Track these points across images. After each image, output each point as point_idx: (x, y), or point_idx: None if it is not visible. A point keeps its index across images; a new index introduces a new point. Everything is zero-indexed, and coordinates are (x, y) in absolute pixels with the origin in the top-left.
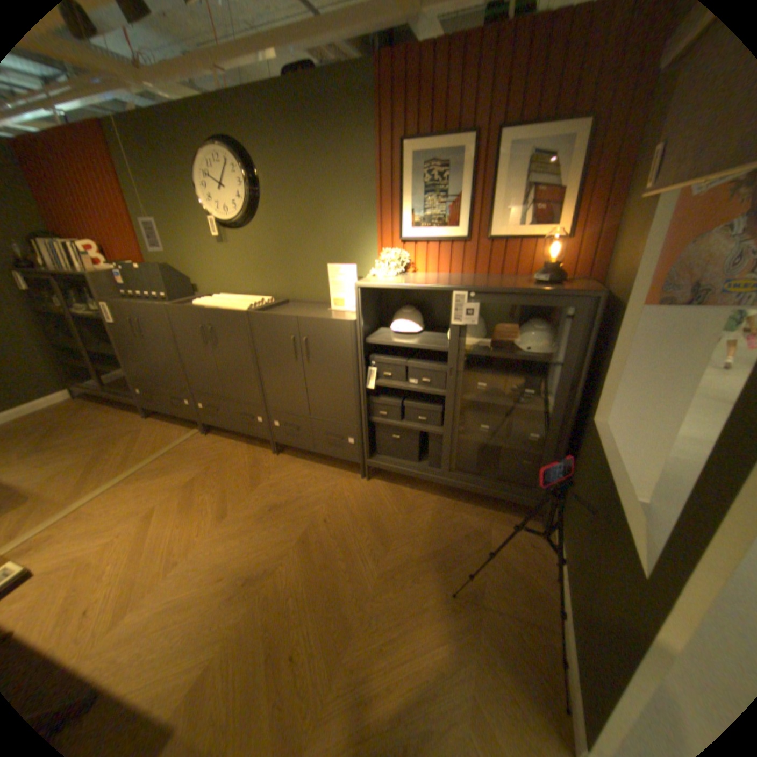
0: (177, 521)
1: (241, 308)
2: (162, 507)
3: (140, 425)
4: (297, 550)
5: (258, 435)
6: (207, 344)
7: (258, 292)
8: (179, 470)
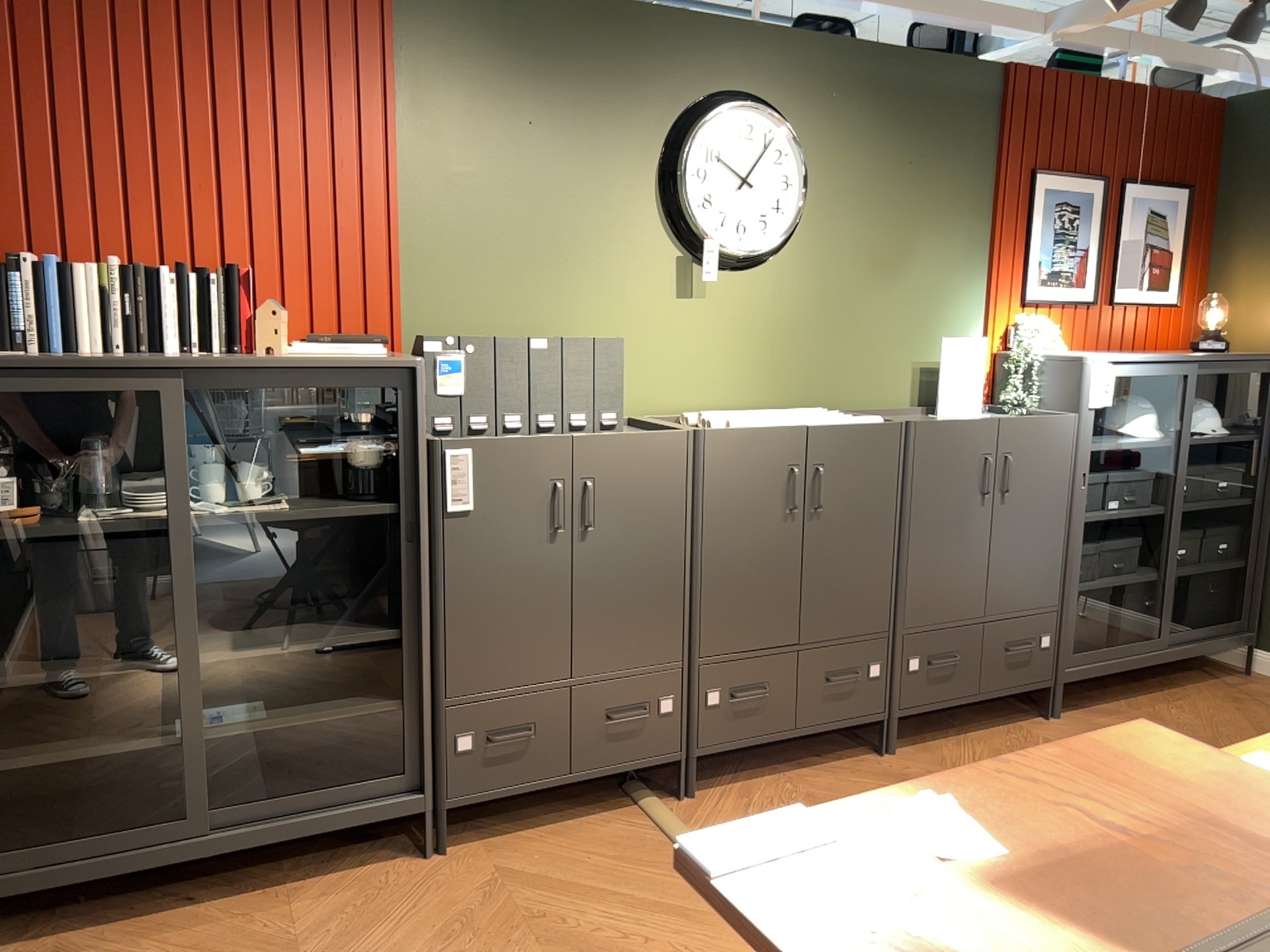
0: None
1: (869, 420)
2: None
3: (465, 868)
4: None
5: (861, 717)
6: (795, 510)
7: (754, 402)
8: None
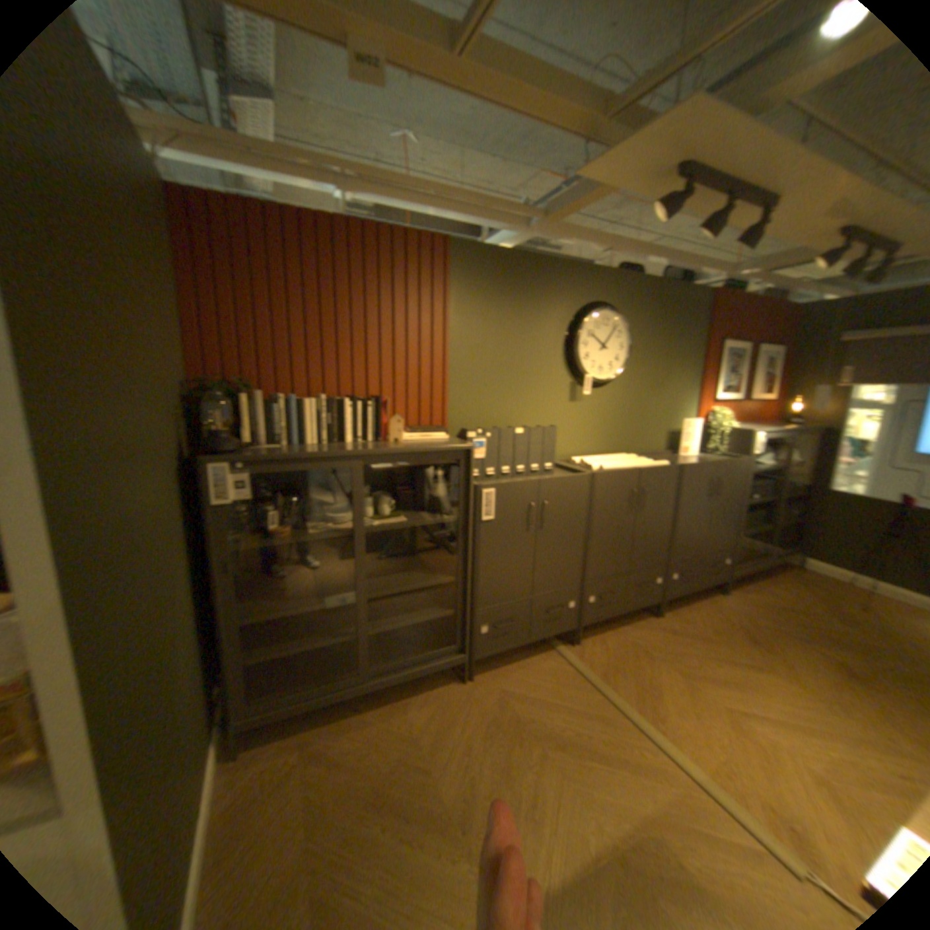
0: (760, 698)
1: (663, 463)
2: (730, 703)
3: (486, 690)
4: (817, 647)
5: (652, 602)
6: (632, 509)
7: (599, 451)
8: (653, 679)
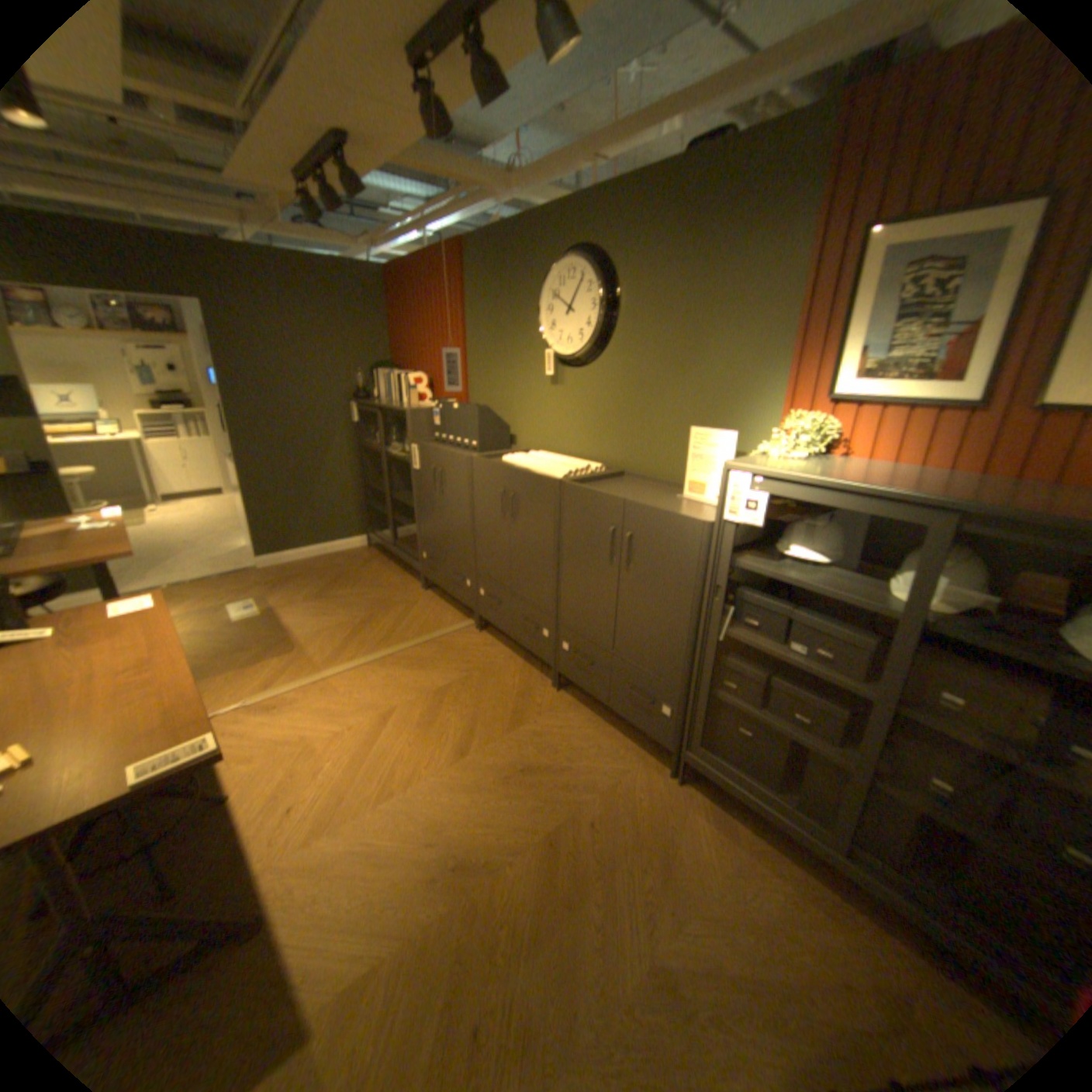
0: (412, 736)
1: (556, 475)
2: (404, 711)
3: (418, 596)
4: (539, 853)
5: (540, 653)
6: (506, 514)
7: (587, 455)
8: (437, 668)
